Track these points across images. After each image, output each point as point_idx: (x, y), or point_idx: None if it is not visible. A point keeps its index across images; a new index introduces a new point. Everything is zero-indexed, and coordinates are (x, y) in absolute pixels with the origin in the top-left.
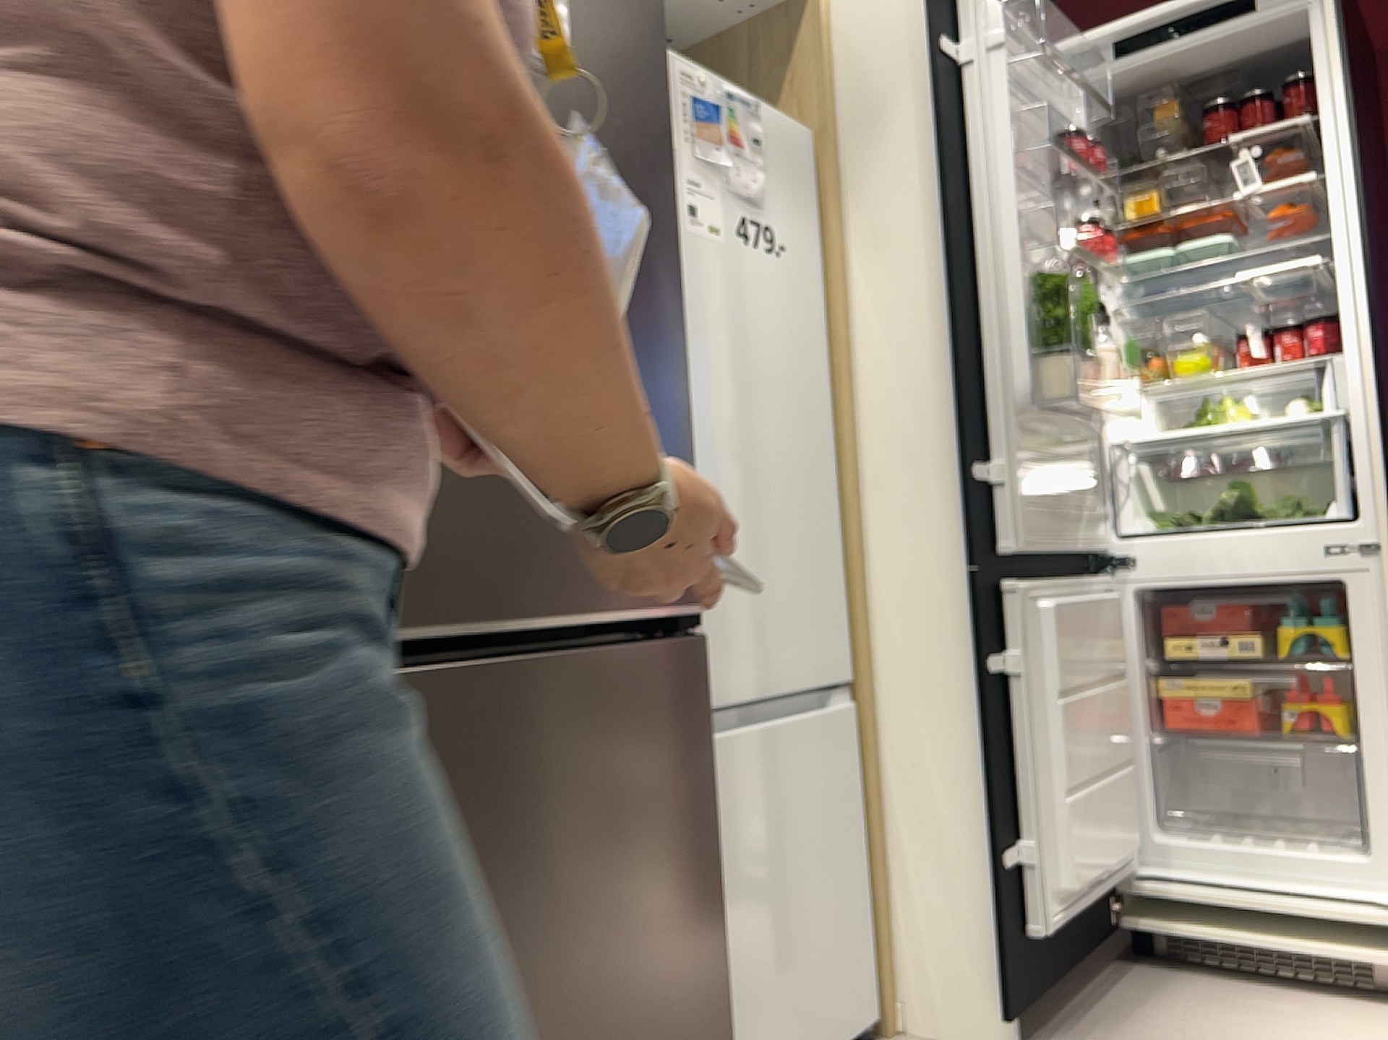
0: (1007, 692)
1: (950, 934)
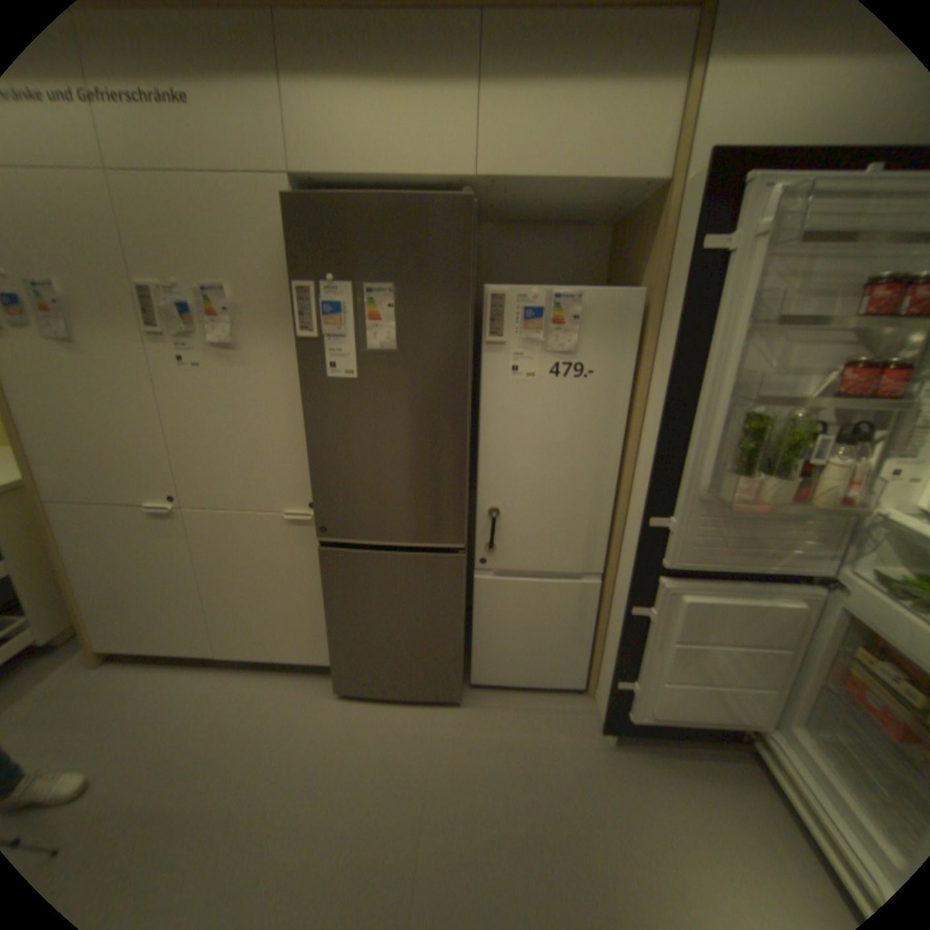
0: (646, 625)
1: (609, 688)
